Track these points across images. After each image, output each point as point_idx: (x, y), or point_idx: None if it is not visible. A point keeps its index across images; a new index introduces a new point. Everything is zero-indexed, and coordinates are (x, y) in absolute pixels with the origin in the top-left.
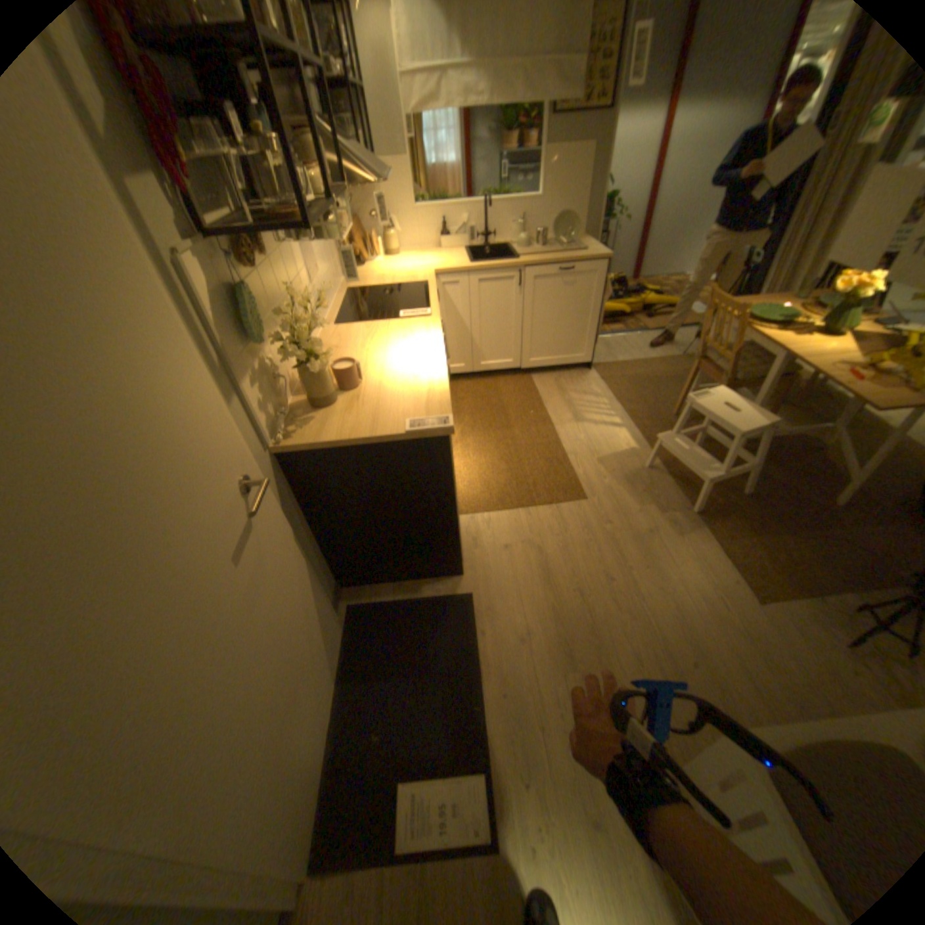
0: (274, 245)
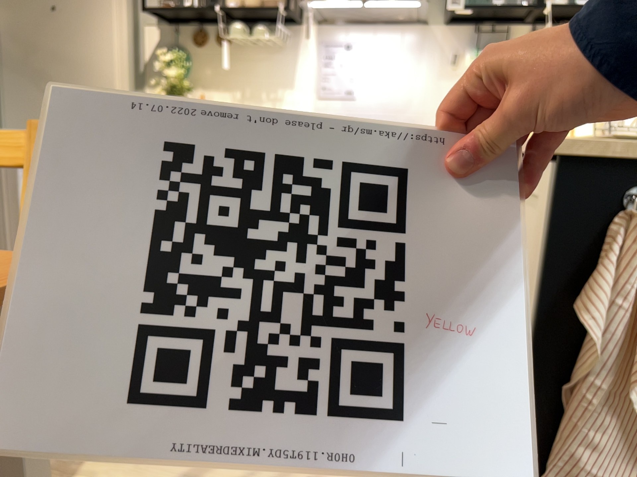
0: (258, 50)
